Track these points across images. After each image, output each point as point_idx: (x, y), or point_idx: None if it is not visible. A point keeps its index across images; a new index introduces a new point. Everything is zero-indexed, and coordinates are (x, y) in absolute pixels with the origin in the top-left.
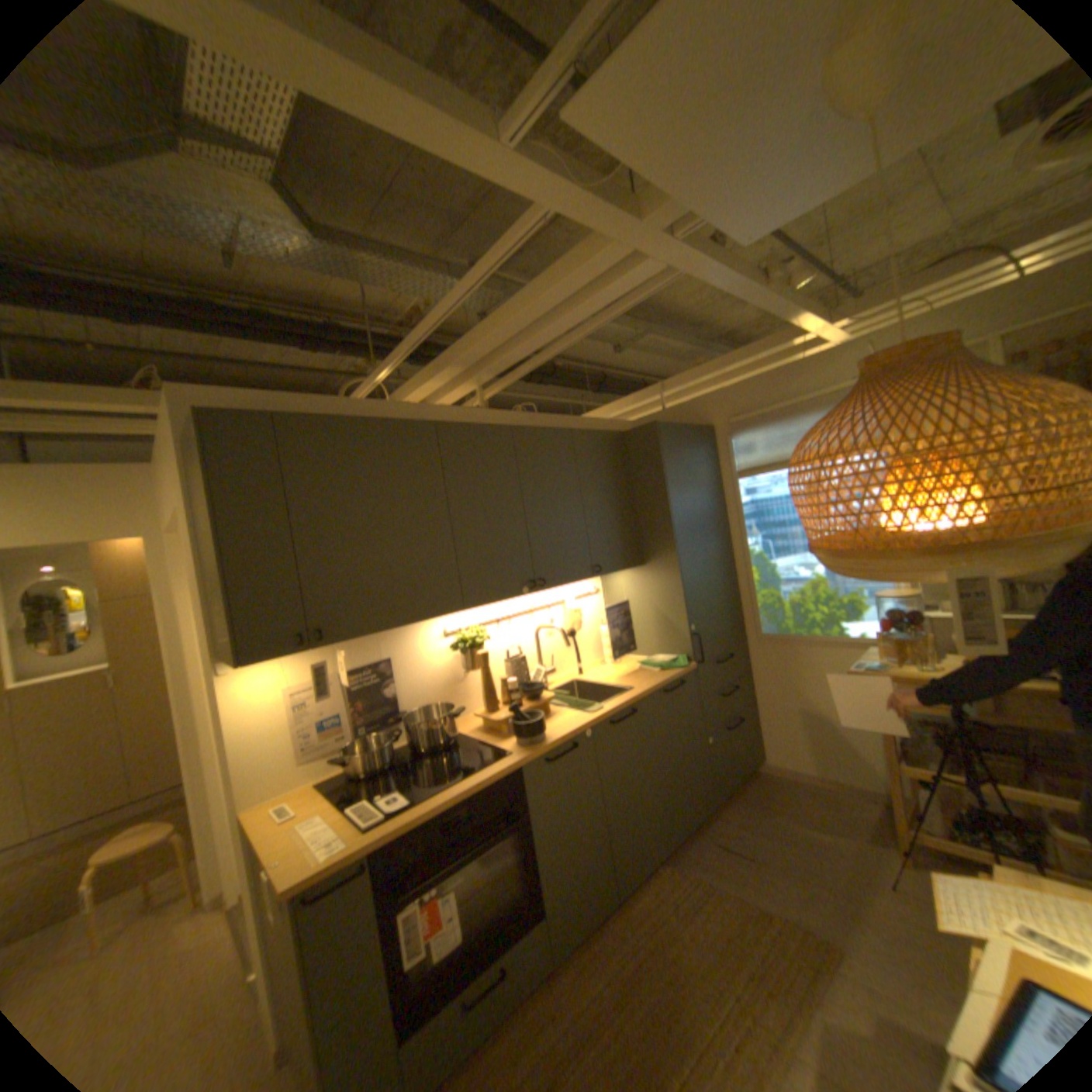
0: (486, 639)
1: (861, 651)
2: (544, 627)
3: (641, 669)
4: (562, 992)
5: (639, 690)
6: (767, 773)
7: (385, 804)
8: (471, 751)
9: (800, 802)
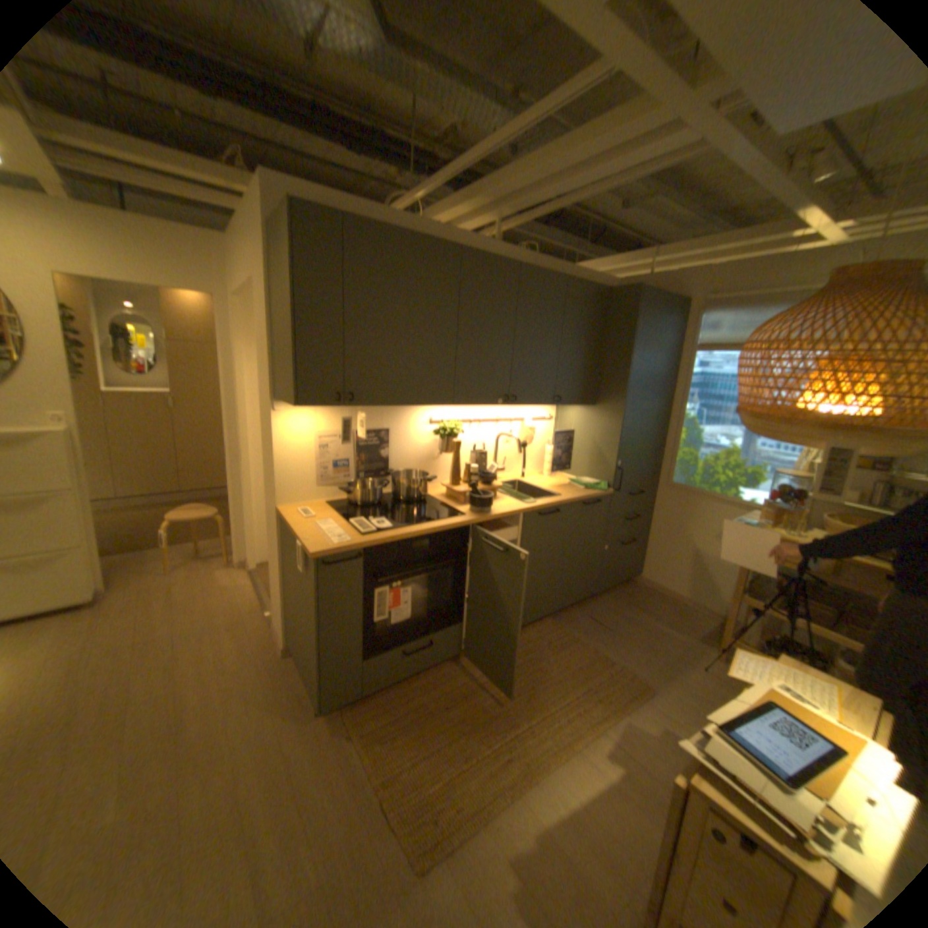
0: (460, 432)
1: (747, 512)
2: (504, 434)
3: (569, 484)
4: (464, 666)
5: (565, 497)
6: (640, 582)
7: (376, 523)
8: (435, 506)
9: (658, 605)
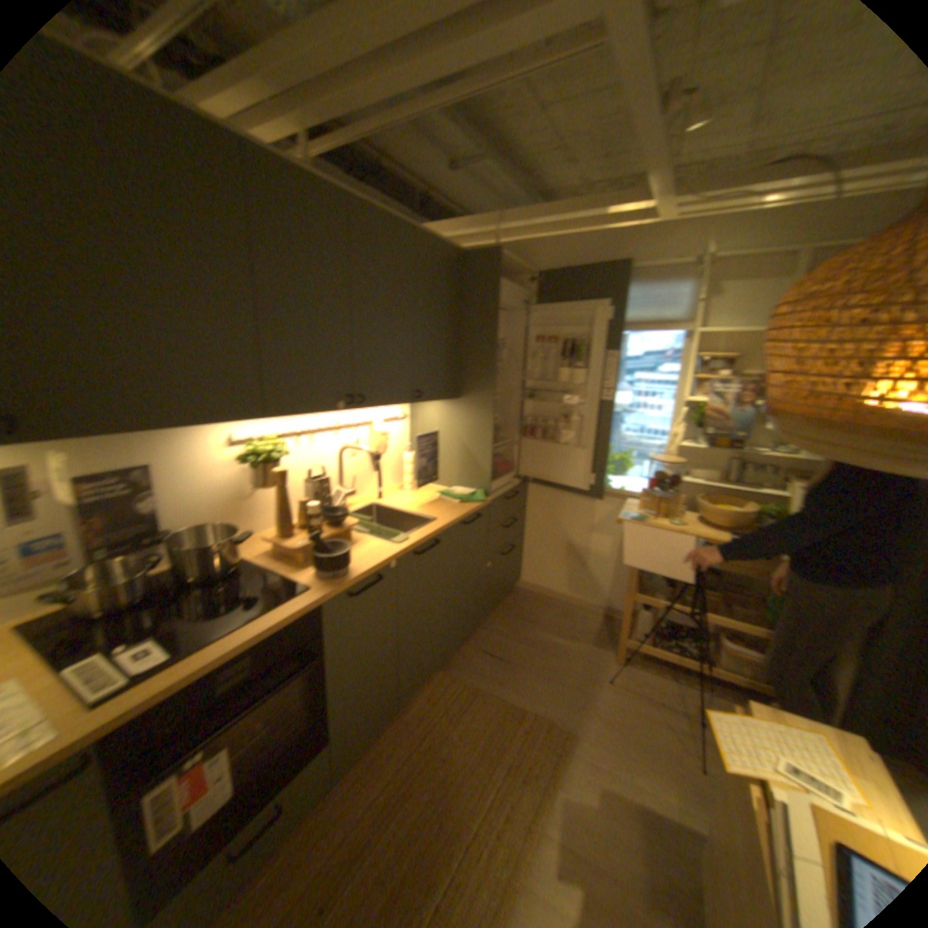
0: (282, 454)
1: (617, 500)
2: (350, 448)
3: (439, 499)
4: (336, 805)
5: (441, 521)
6: (519, 587)
7: (129, 661)
8: (255, 582)
9: (543, 612)
